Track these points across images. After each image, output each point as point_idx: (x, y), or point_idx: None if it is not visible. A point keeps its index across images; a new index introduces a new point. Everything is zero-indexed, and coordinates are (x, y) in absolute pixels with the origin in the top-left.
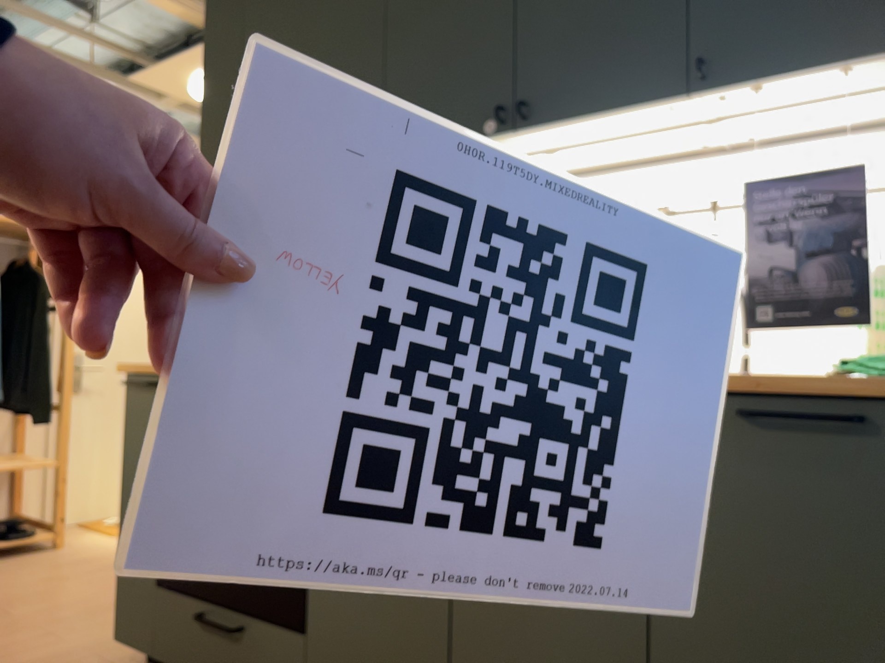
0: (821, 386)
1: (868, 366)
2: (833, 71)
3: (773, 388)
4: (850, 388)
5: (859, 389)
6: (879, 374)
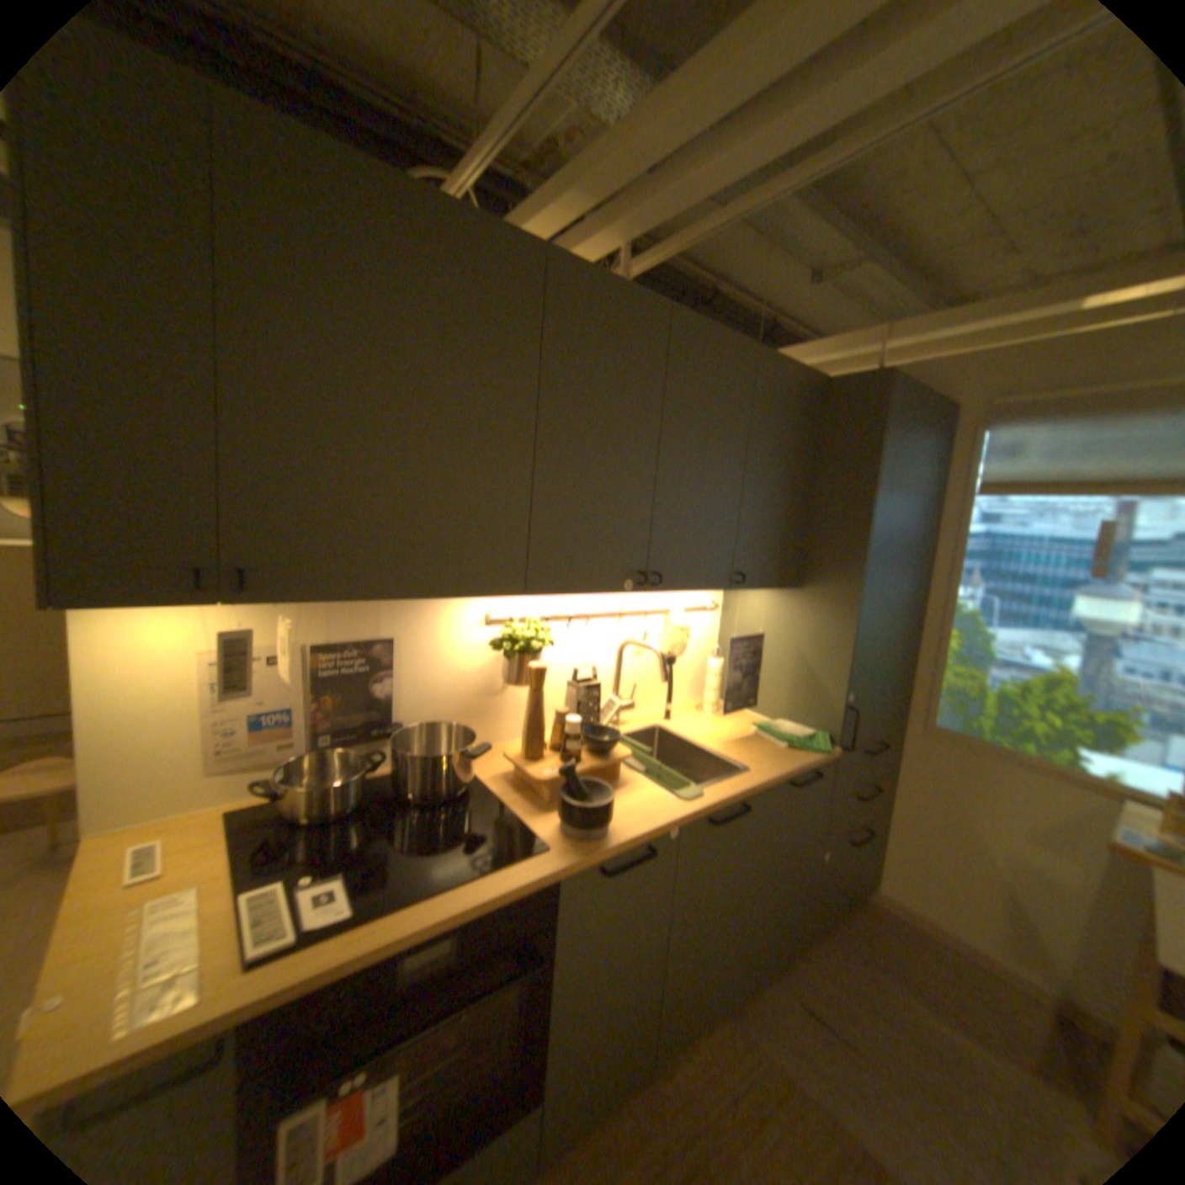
0: (804, 762)
1: (802, 746)
2: (764, 589)
3: (802, 771)
4: (819, 764)
5: (813, 761)
6: (812, 751)
